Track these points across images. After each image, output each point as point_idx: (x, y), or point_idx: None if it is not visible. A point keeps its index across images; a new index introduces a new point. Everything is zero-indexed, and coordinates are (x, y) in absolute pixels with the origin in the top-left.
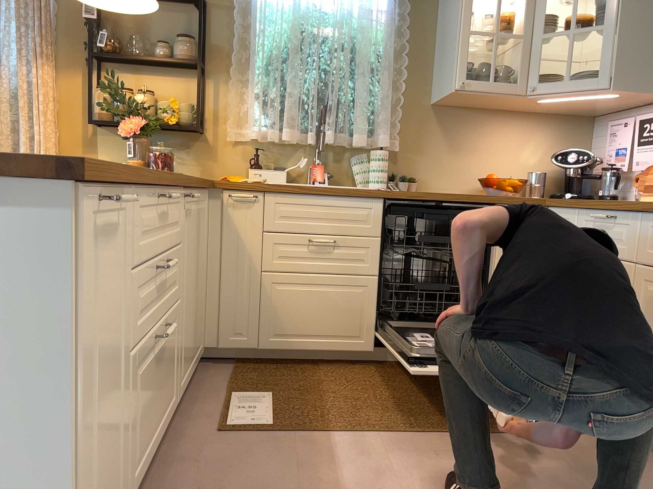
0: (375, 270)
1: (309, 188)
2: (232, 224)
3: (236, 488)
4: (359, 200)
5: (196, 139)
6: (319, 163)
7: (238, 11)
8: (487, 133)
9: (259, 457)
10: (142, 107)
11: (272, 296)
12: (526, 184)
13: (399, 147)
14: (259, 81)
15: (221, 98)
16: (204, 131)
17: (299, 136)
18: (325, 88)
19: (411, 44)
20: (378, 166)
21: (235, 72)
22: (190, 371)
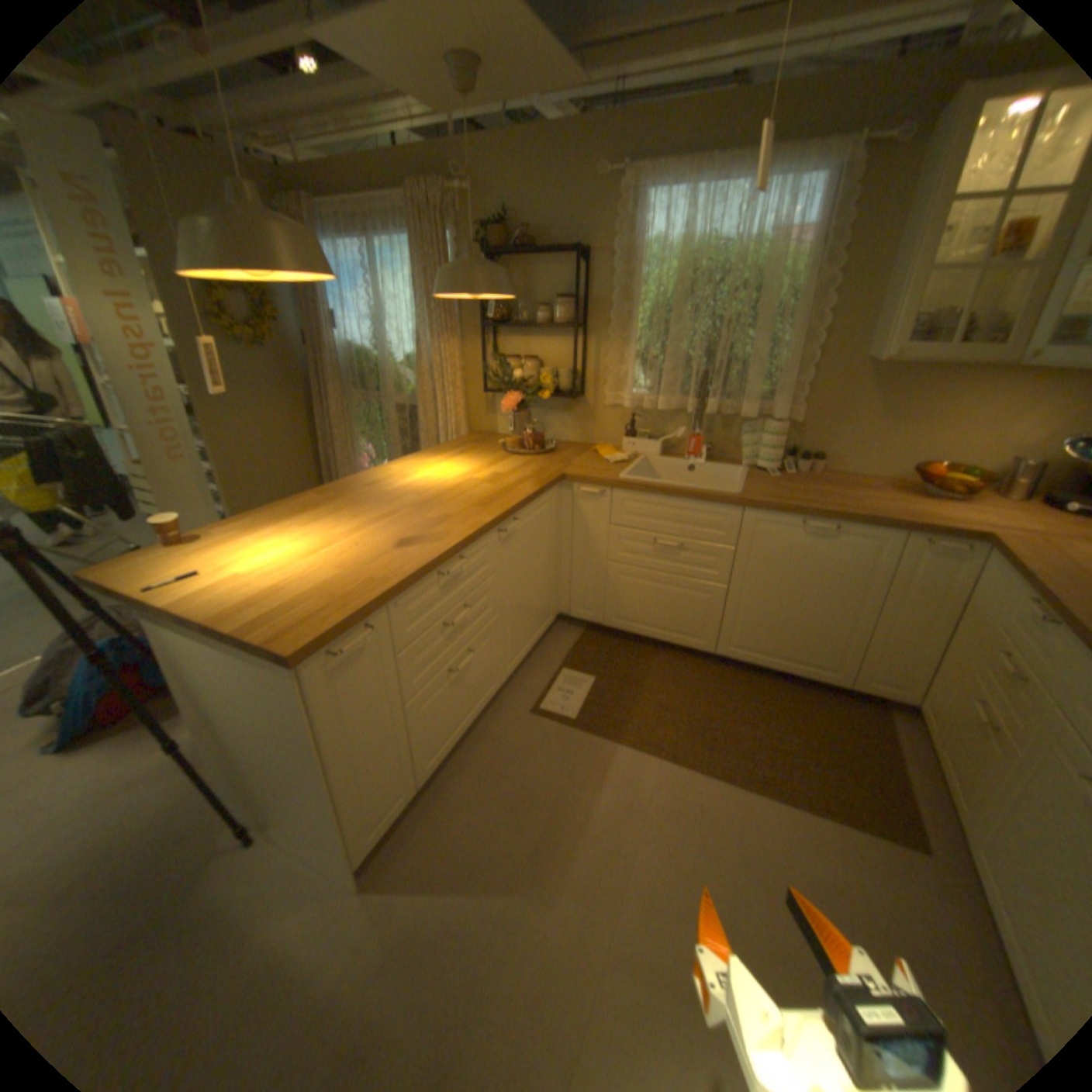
0: (724, 580)
1: (656, 490)
2: (581, 515)
3: (515, 780)
4: (713, 506)
5: (575, 402)
6: (697, 435)
7: (619, 253)
8: (955, 396)
9: (548, 753)
10: (519, 380)
11: (616, 584)
12: (995, 481)
13: (804, 418)
14: (637, 340)
15: (600, 358)
16: (583, 394)
17: (678, 403)
18: (716, 341)
19: (850, 269)
20: (769, 442)
21: (613, 329)
22: (528, 647)
